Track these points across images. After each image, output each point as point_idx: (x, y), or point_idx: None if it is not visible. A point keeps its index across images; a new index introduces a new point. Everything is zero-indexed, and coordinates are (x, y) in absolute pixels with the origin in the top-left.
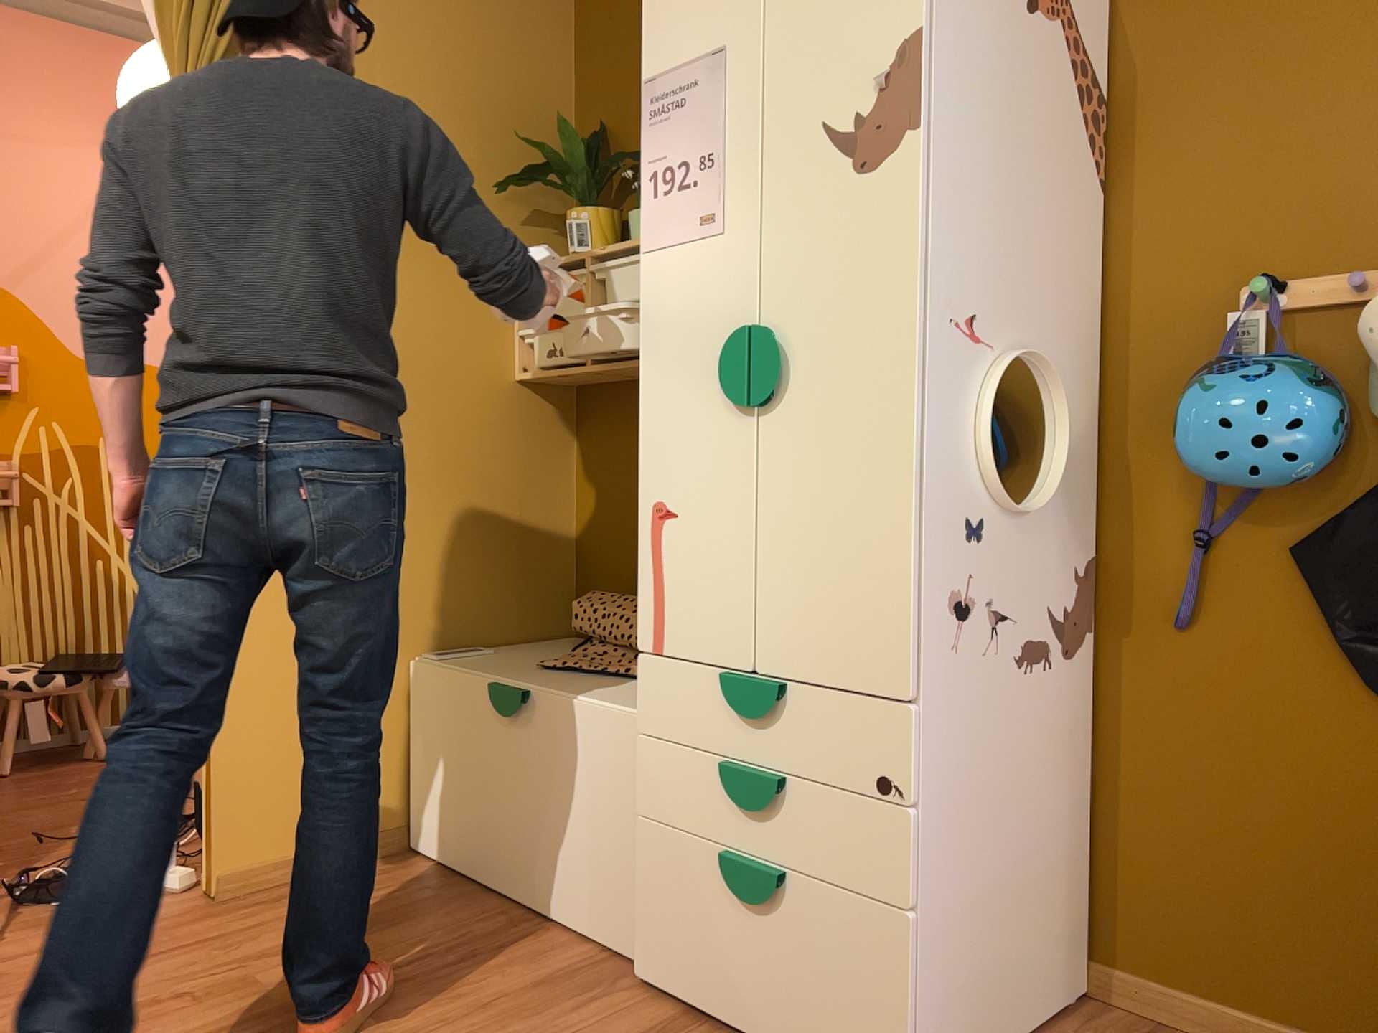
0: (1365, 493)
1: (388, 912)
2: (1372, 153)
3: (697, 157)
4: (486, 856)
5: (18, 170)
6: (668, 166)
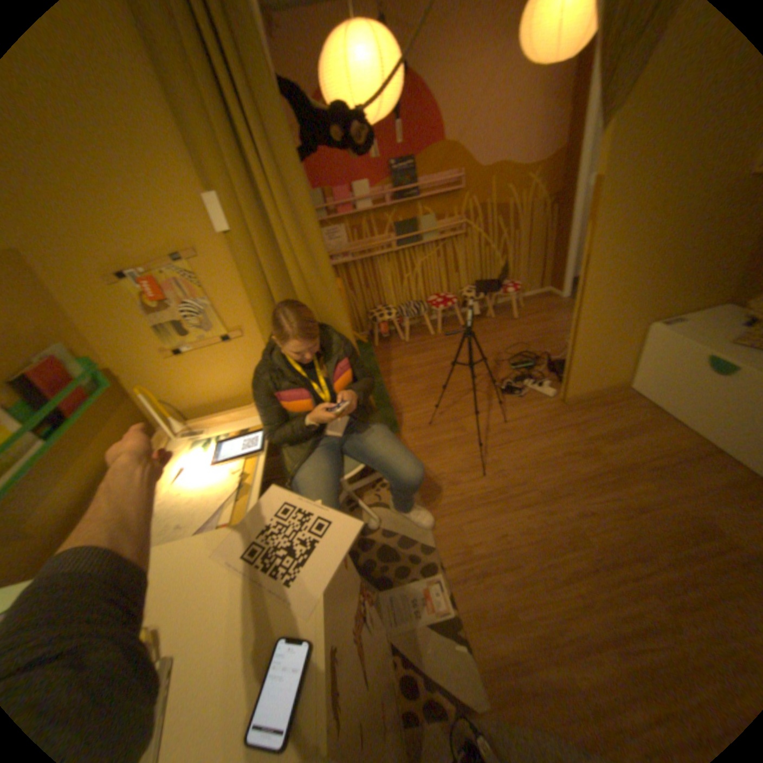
0: None
1: (637, 424)
2: None
3: None
4: (682, 410)
5: (454, 80)
6: None
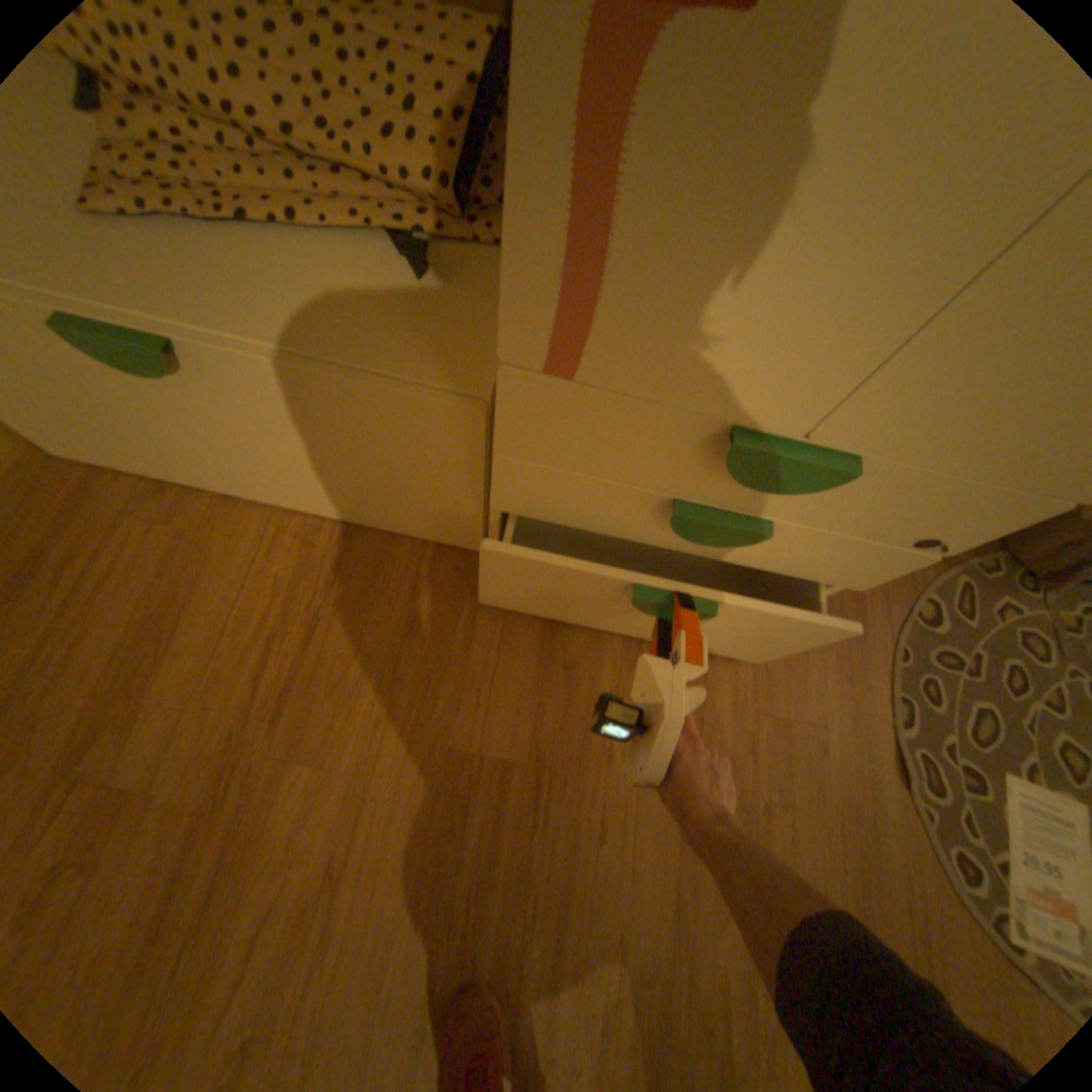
0: None
1: (151, 587)
2: None
3: None
4: (208, 476)
5: None
6: None
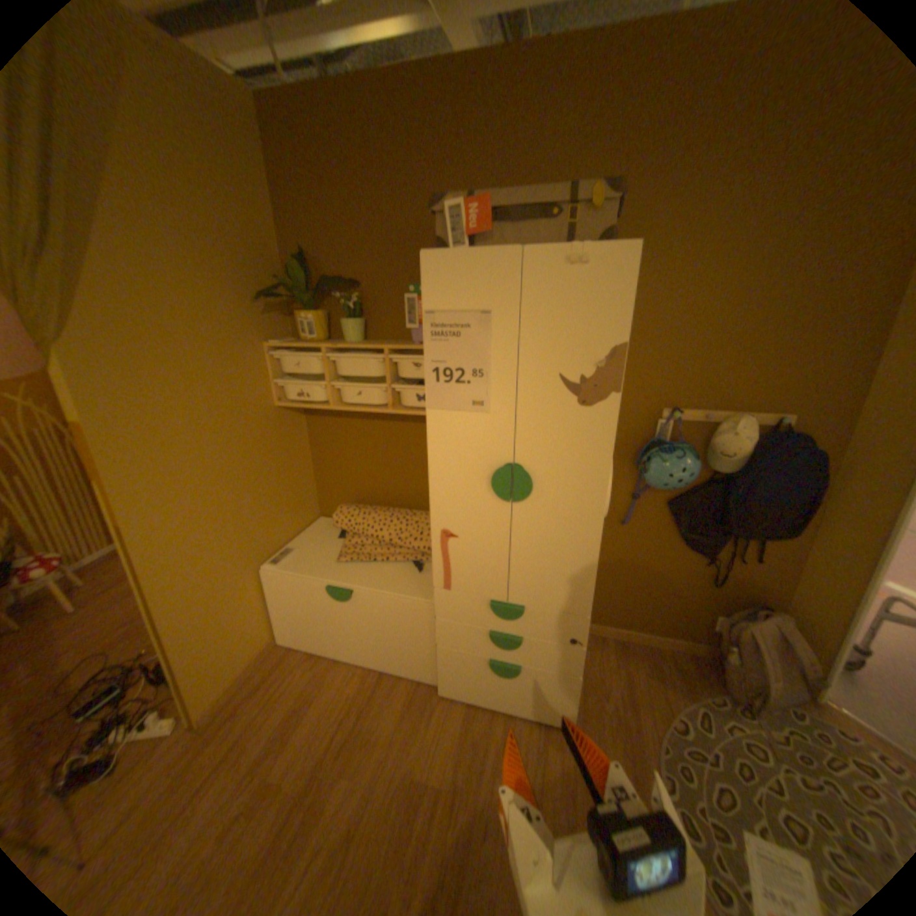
0: (695, 486)
1: (299, 697)
2: (721, 365)
3: (469, 369)
4: (333, 649)
5: None
6: (447, 368)
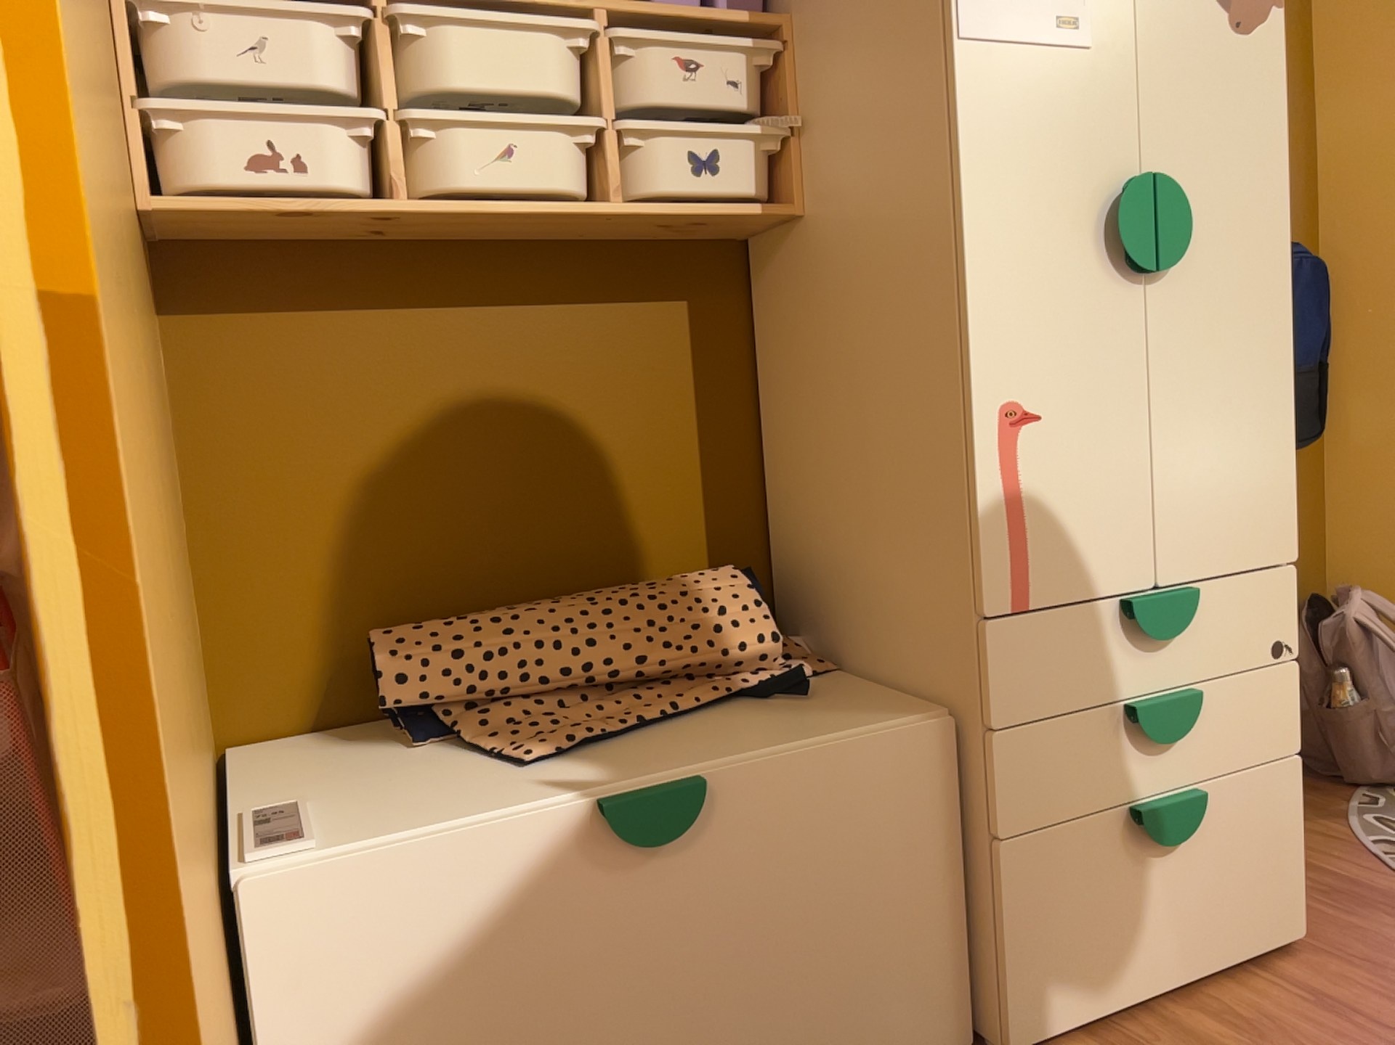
0: None
1: None
2: None
3: None
4: None
5: None
6: None
